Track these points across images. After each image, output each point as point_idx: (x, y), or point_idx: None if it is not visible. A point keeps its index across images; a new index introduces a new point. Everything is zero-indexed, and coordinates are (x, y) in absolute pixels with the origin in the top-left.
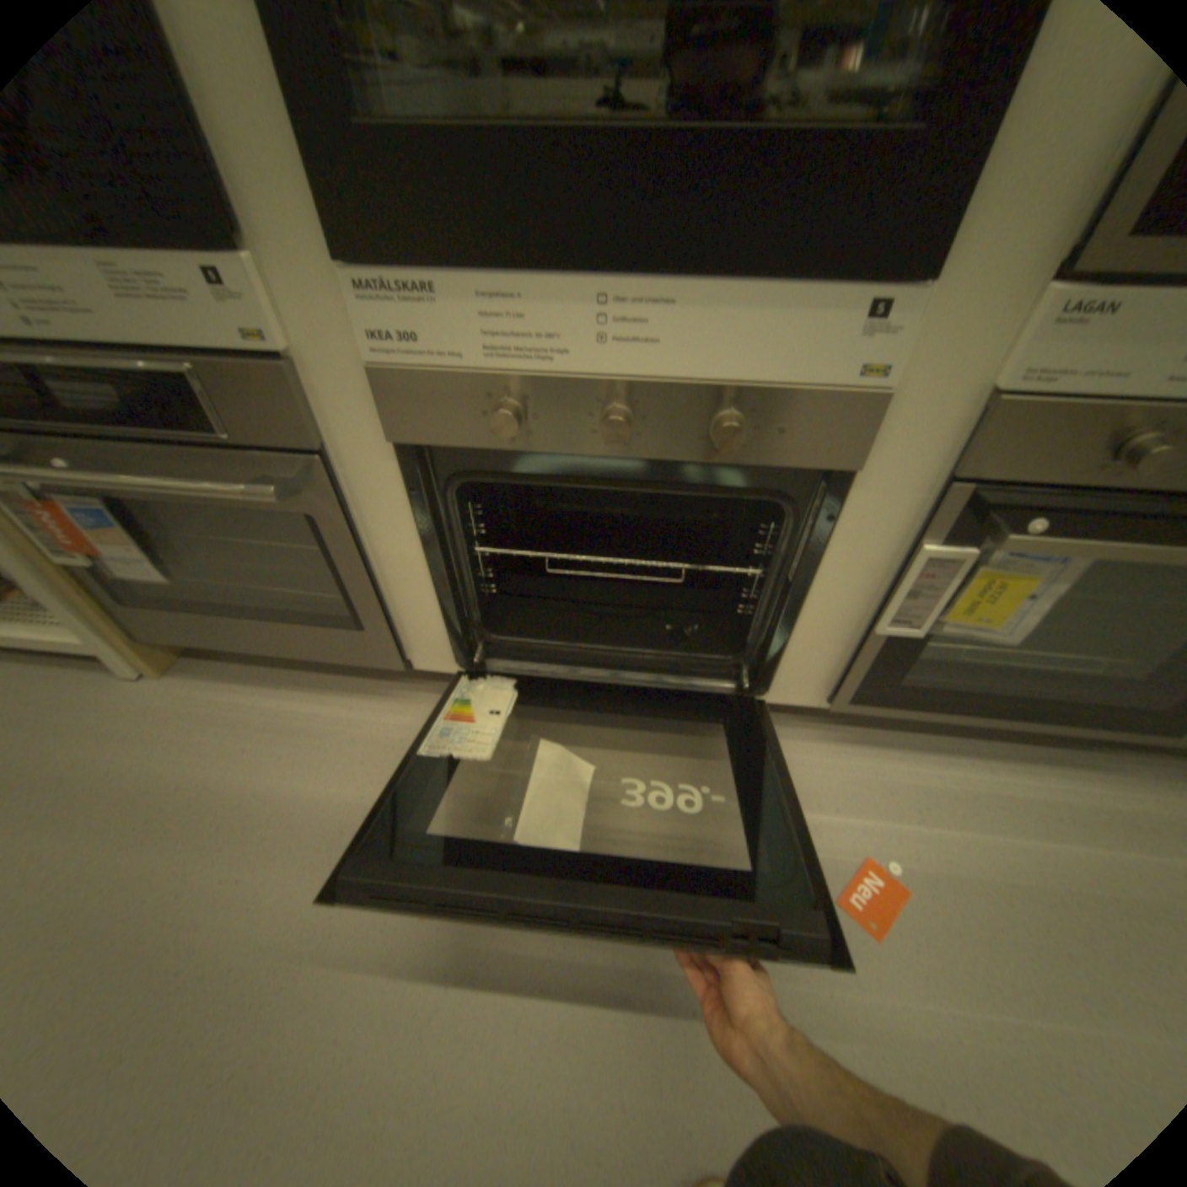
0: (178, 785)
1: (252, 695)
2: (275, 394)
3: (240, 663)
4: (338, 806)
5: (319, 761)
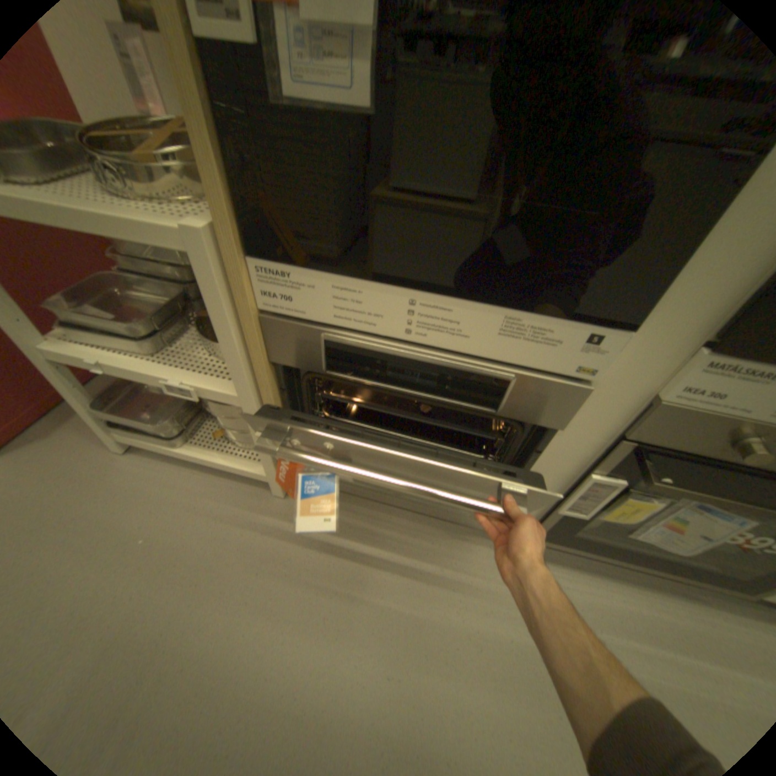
0: (336, 590)
1: (363, 521)
2: (565, 398)
3: (347, 492)
4: (449, 626)
5: (425, 585)
